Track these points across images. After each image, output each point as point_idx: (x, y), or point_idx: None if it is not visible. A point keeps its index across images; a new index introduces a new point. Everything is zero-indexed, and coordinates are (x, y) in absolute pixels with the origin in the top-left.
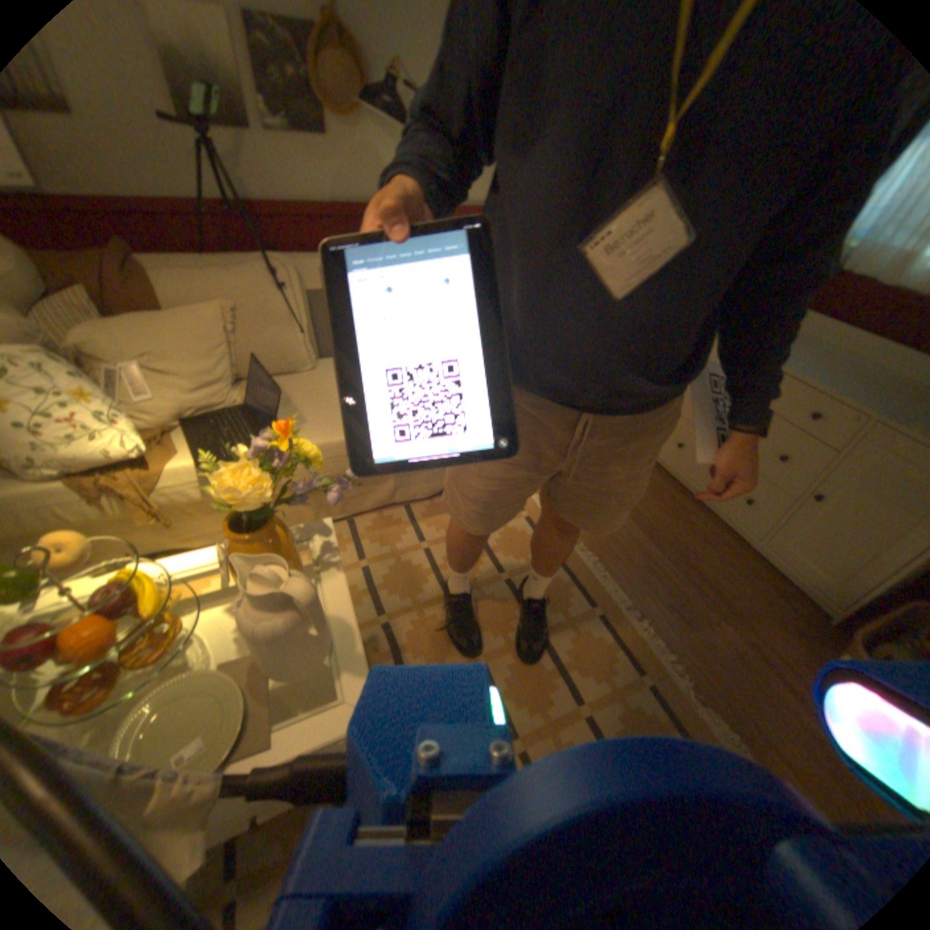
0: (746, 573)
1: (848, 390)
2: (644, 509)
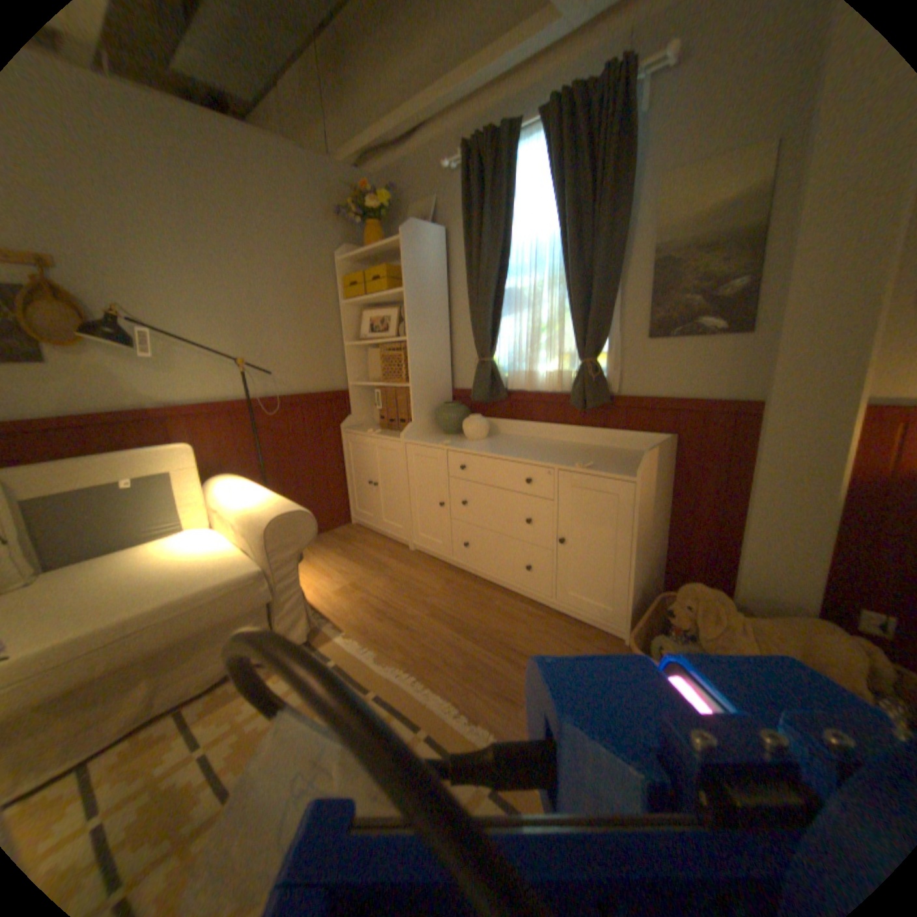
0: (551, 632)
1: (537, 456)
2: (454, 611)
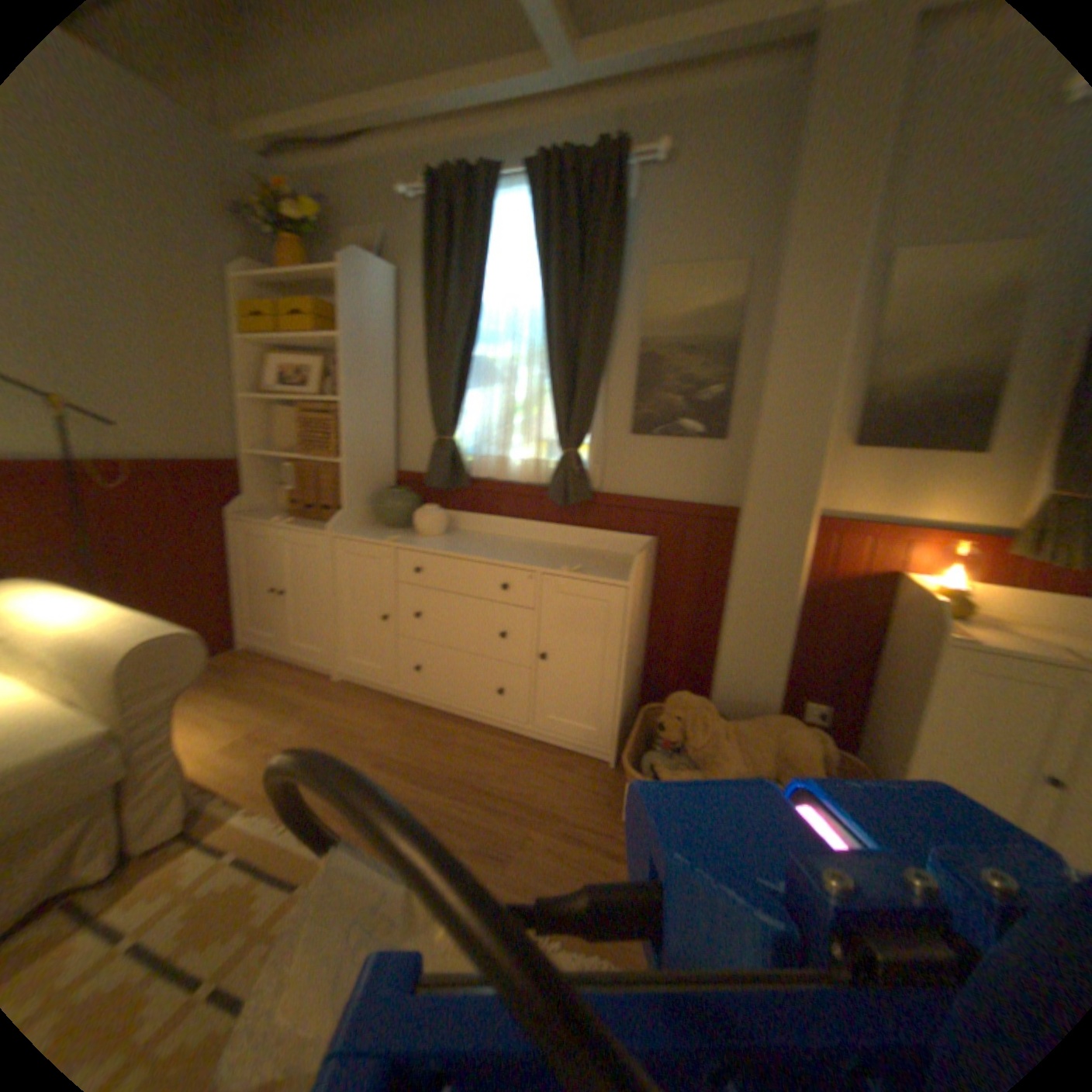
0: (529, 765)
1: (513, 558)
2: (406, 757)
